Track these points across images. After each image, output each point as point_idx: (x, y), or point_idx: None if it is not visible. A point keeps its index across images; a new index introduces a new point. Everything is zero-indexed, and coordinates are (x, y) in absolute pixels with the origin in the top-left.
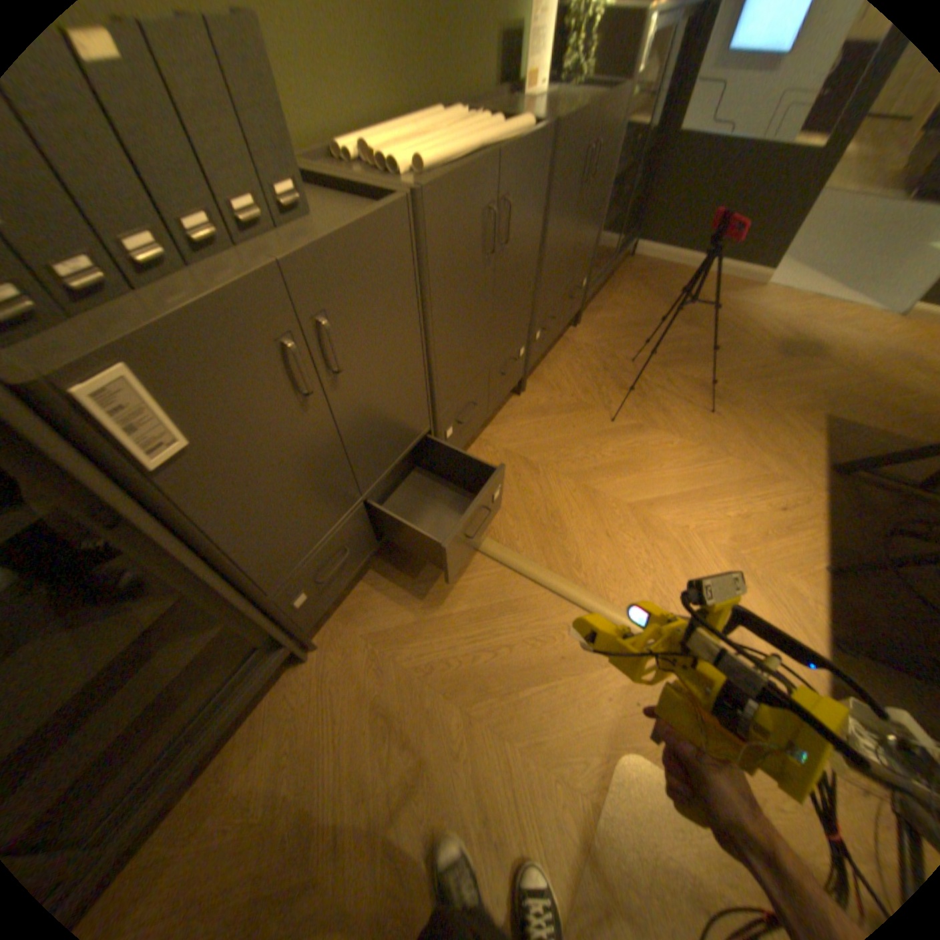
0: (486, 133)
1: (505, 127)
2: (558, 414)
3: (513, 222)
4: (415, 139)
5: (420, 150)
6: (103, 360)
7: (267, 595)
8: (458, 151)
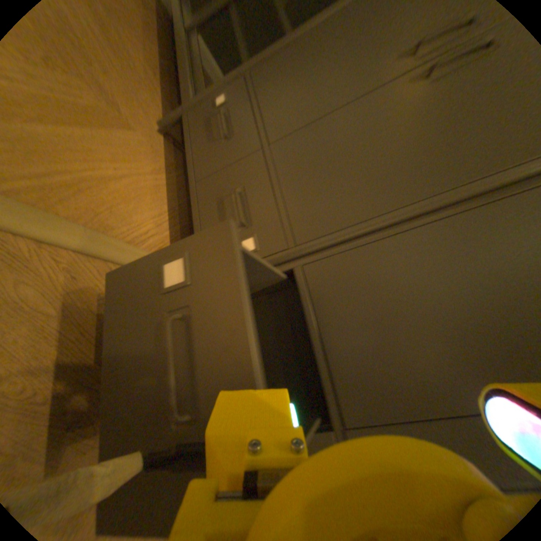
0: None
1: None
2: None
3: None
4: None
5: None
6: None
7: (249, 73)
8: None
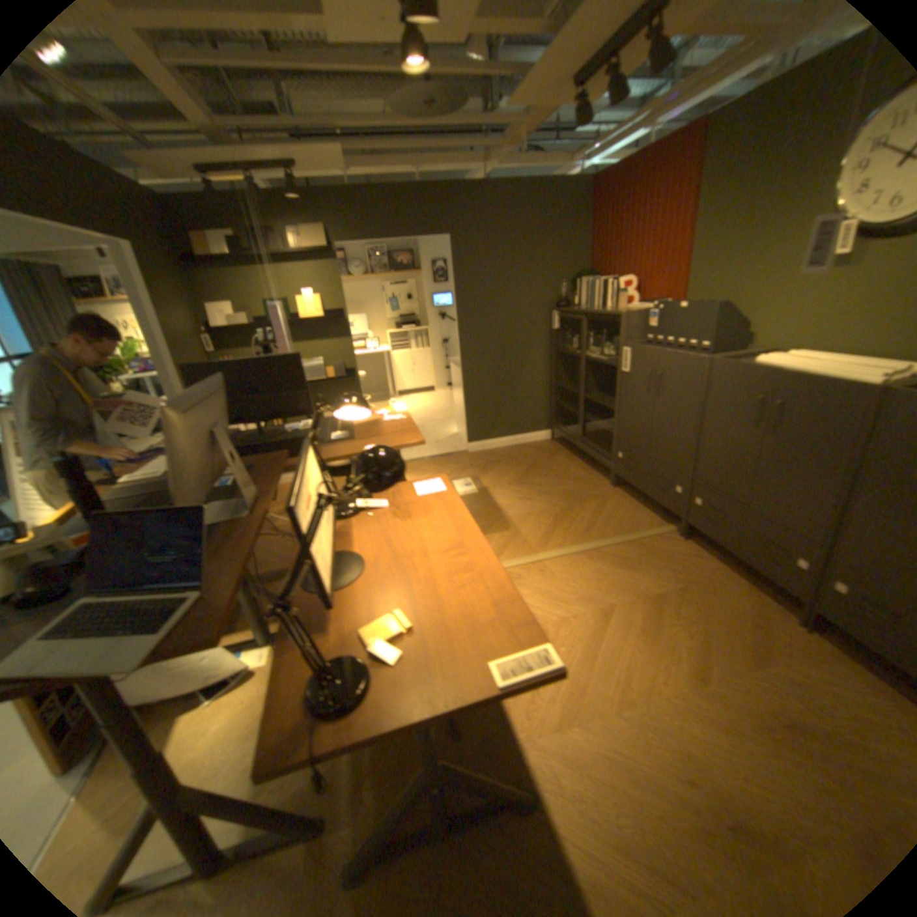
0: (816, 368)
1: (838, 372)
2: (754, 637)
3: (791, 422)
4: (801, 359)
5: (775, 359)
6: (628, 347)
7: (617, 437)
8: (781, 366)
